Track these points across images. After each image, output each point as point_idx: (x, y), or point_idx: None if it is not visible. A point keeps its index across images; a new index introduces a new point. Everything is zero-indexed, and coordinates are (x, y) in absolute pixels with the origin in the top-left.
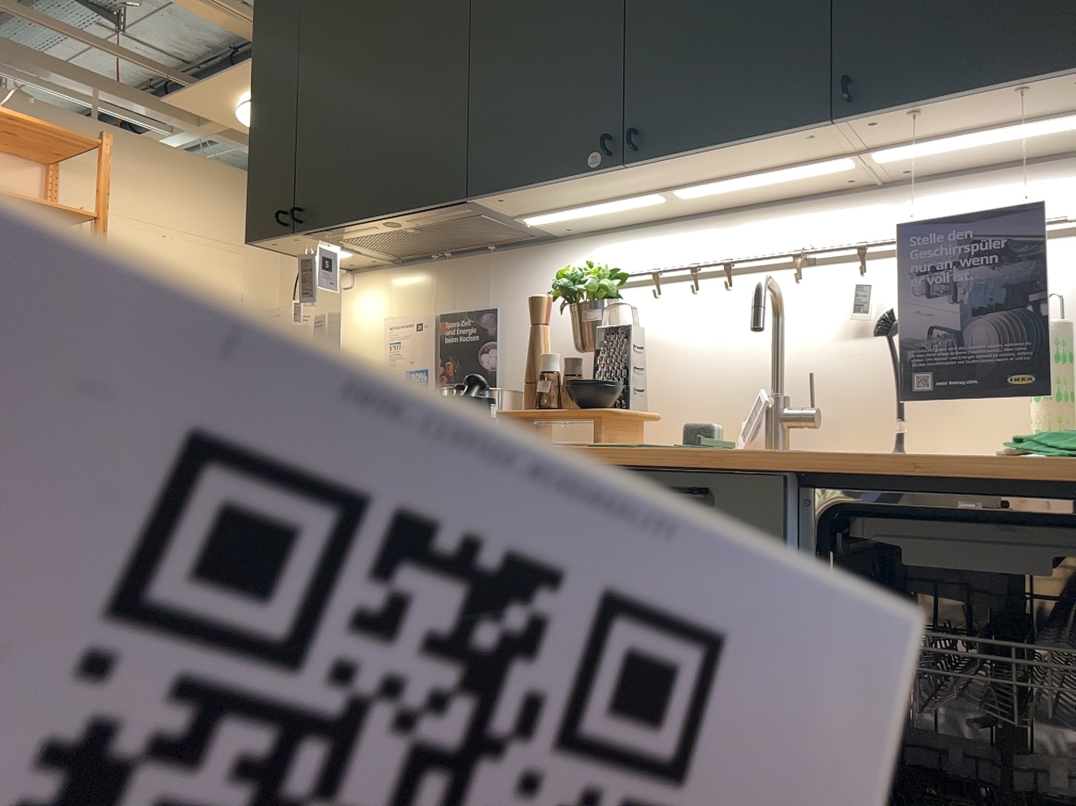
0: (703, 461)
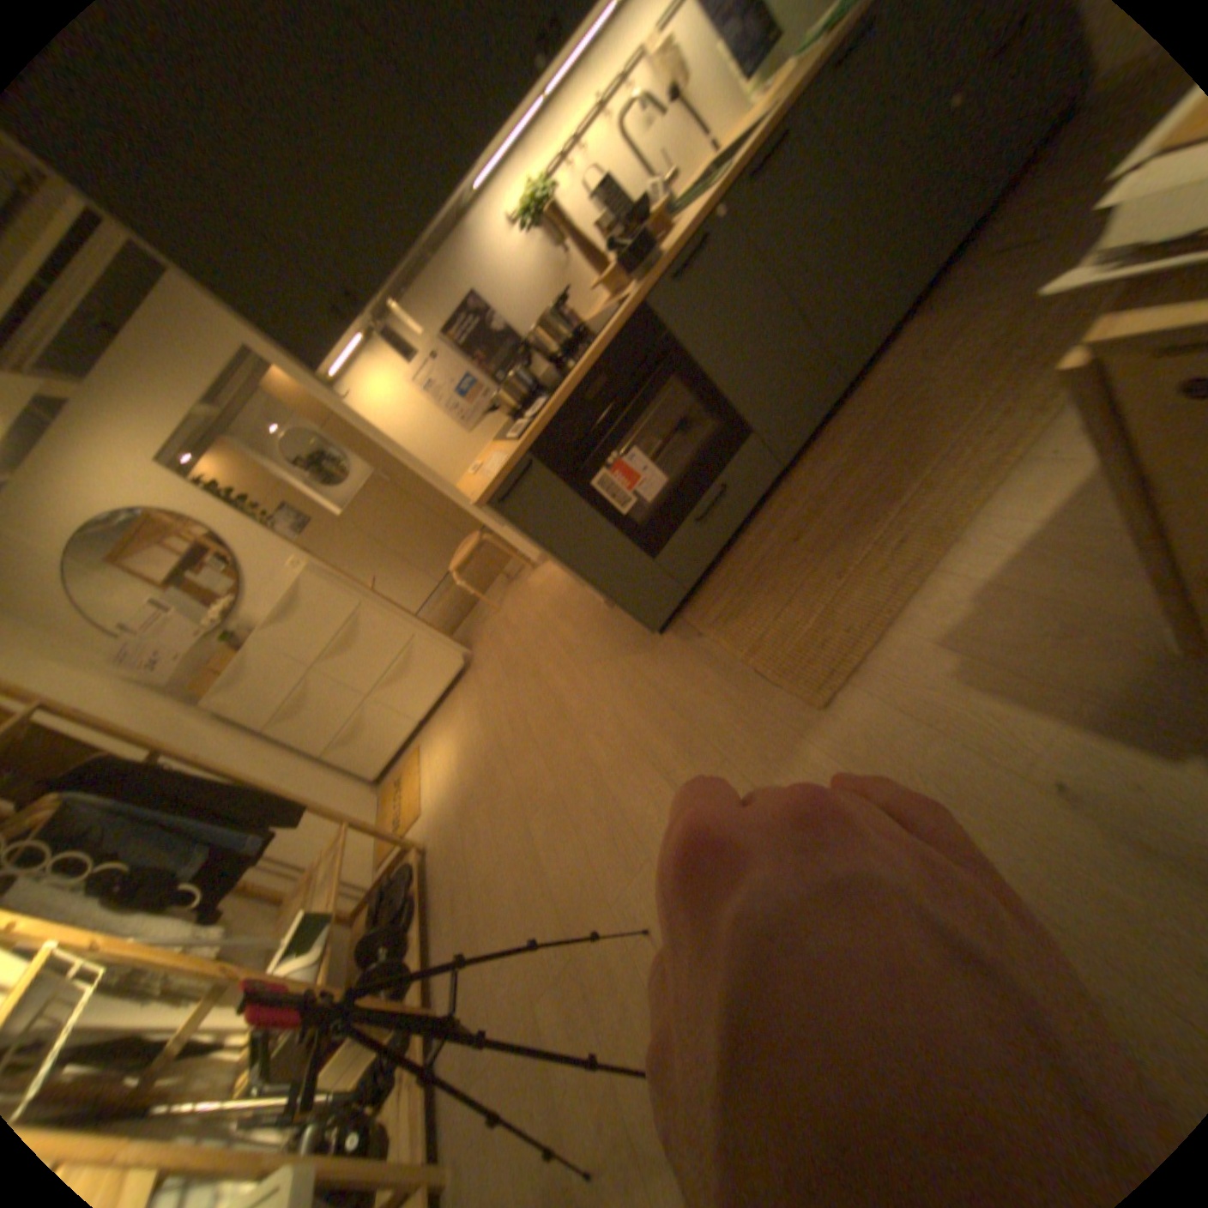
0: (774, 118)
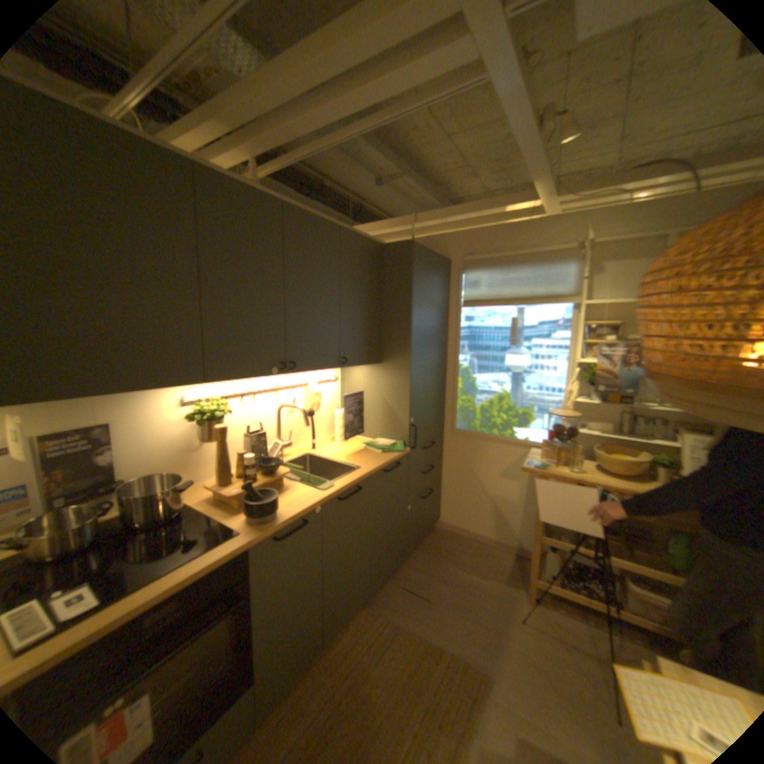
0: (359, 480)
